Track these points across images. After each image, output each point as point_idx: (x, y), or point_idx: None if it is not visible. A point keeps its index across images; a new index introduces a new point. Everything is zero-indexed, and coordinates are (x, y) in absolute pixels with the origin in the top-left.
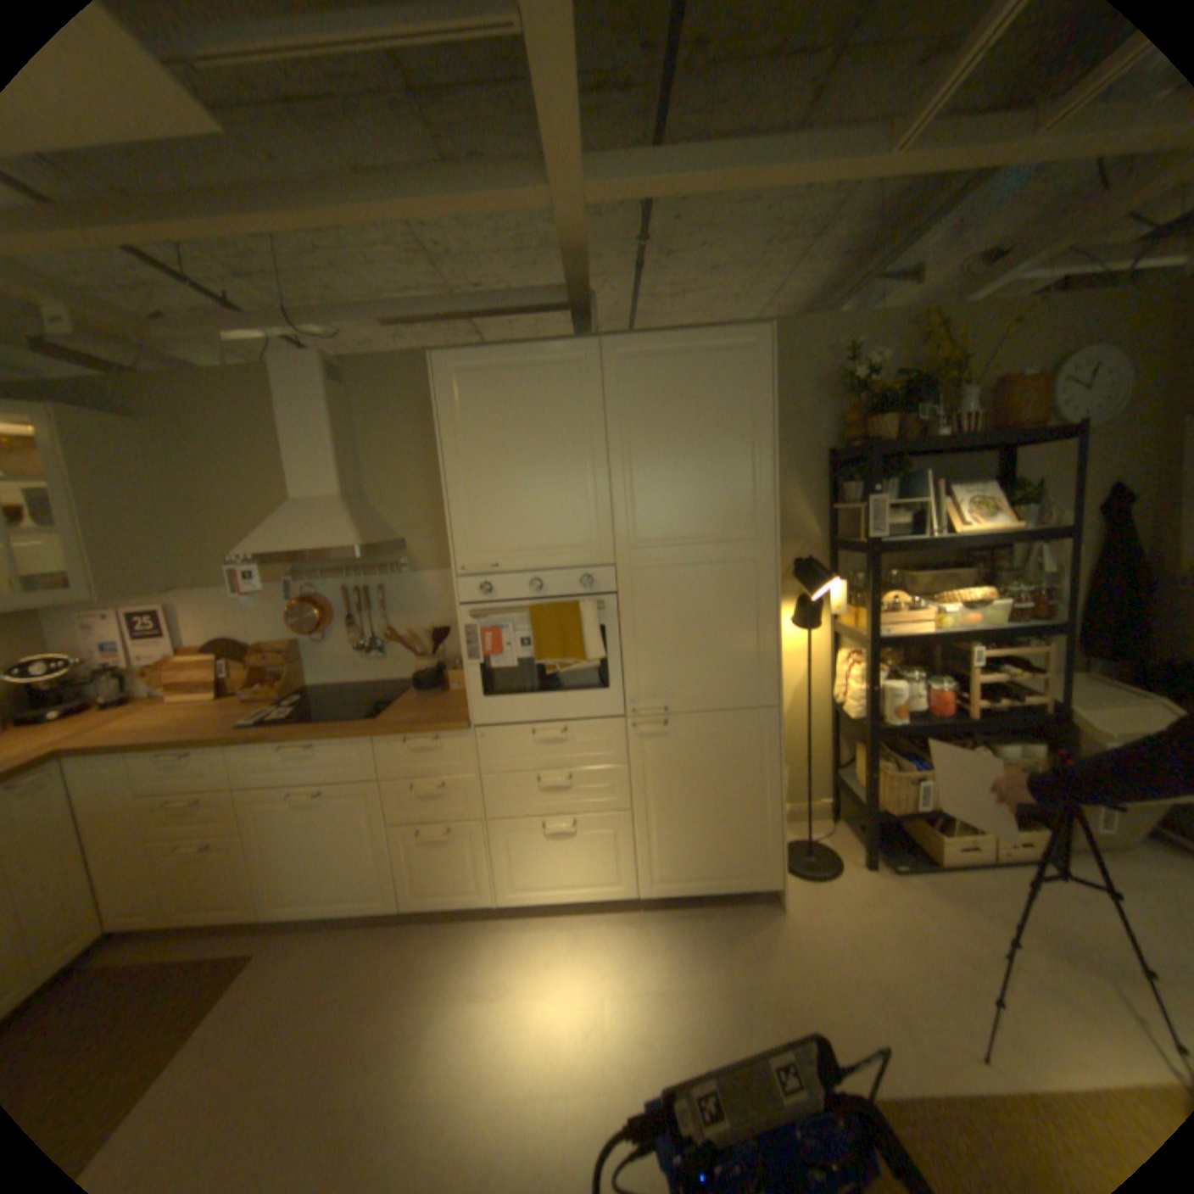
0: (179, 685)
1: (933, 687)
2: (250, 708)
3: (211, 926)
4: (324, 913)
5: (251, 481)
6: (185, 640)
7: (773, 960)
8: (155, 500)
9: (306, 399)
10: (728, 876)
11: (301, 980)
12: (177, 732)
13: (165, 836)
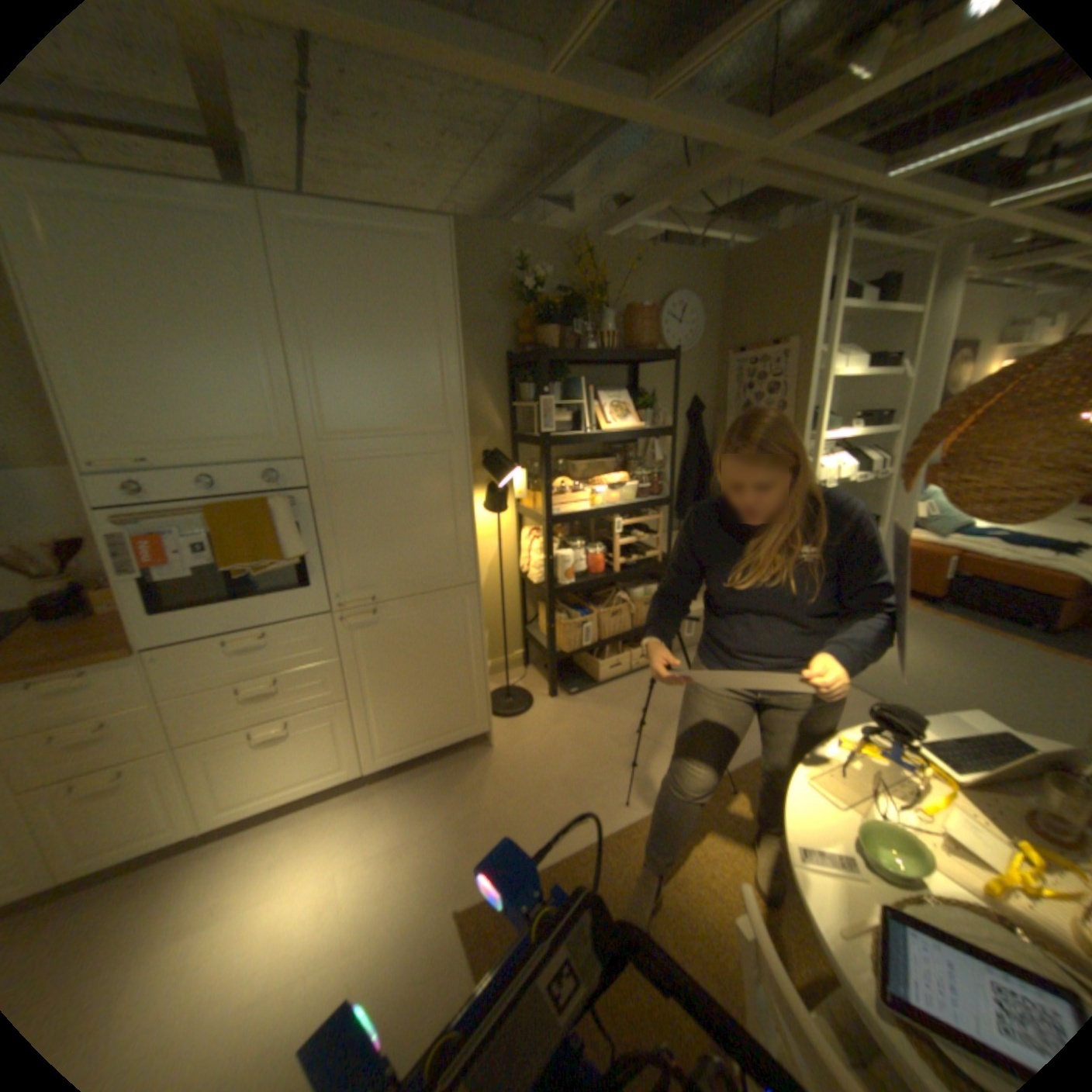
0: None
1: (590, 552)
2: None
3: None
4: None
5: None
6: None
7: (485, 788)
8: None
9: None
10: (444, 733)
11: None
12: None
13: None
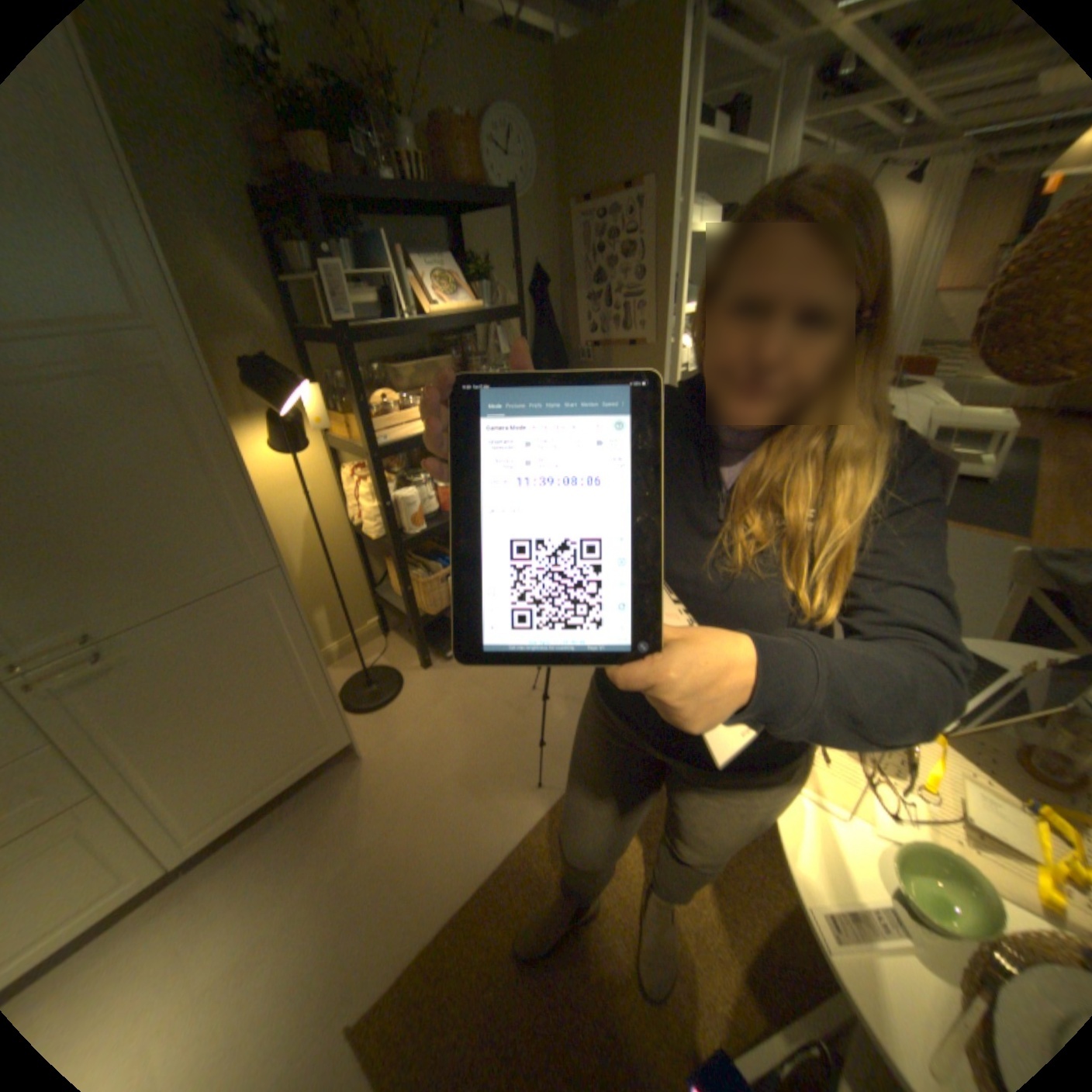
0: None
1: (439, 486)
2: None
3: None
4: None
5: None
6: None
7: (358, 822)
8: None
9: None
10: (283, 772)
11: None
12: None
13: None
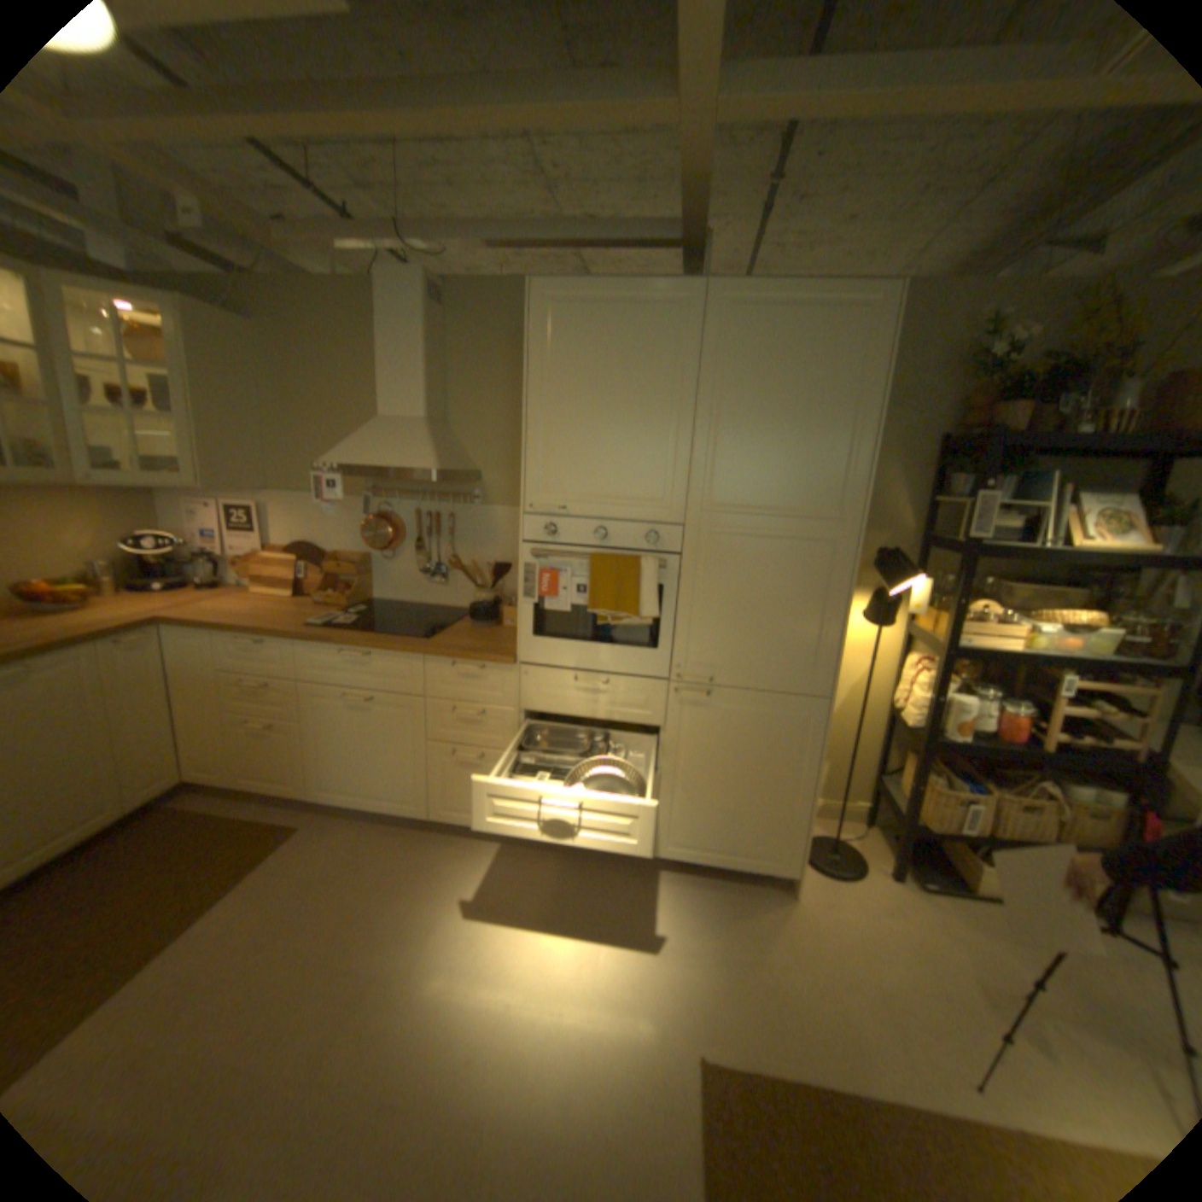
0: (264, 579)
1: (1009, 710)
2: (323, 611)
3: (270, 796)
4: (364, 806)
5: (347, 395)
6: (274, 539)
7: (777, 942)
8: (260, 403)
9: (405, 317)
10: (746, 855)
11: (338, 859)
12: (257, 621)
13: (239, 711)
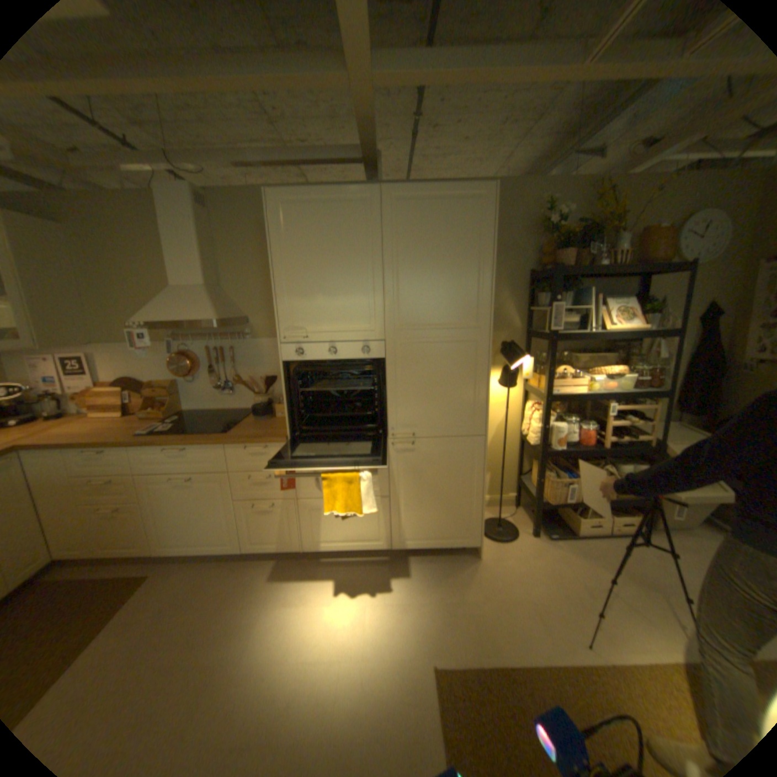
0: (97, 406)
1: (583, 428)
2: (145, 423)
3: (121, 558)
4: (193, 552)
5: (143, 272)
6: (100, 377)
7: (470, 587)
8: (77, 281)
9: (180, 216)
10: (447, 538)
11: (178, 592)
12: (95, 437)
13: (89, 502)
